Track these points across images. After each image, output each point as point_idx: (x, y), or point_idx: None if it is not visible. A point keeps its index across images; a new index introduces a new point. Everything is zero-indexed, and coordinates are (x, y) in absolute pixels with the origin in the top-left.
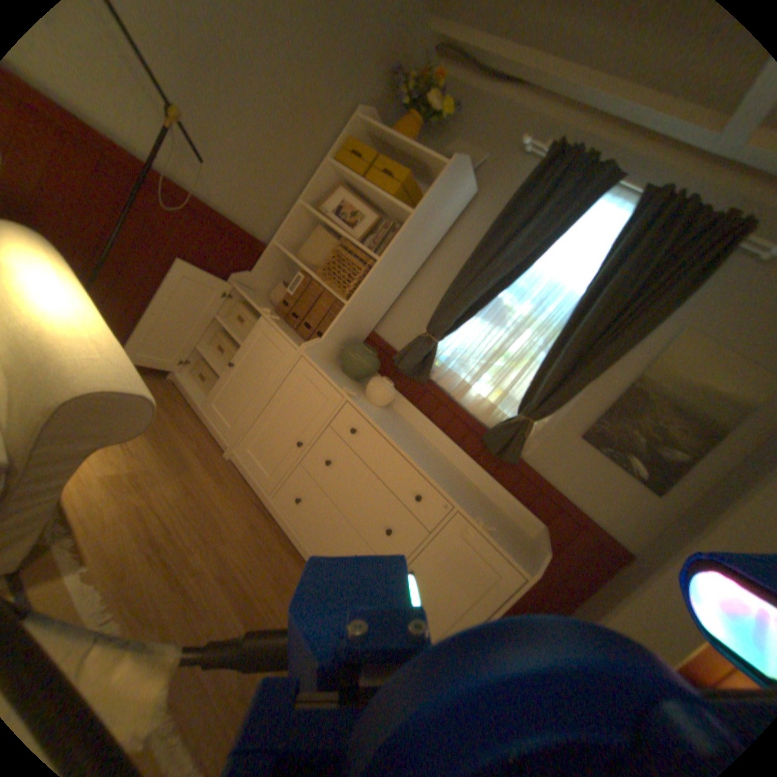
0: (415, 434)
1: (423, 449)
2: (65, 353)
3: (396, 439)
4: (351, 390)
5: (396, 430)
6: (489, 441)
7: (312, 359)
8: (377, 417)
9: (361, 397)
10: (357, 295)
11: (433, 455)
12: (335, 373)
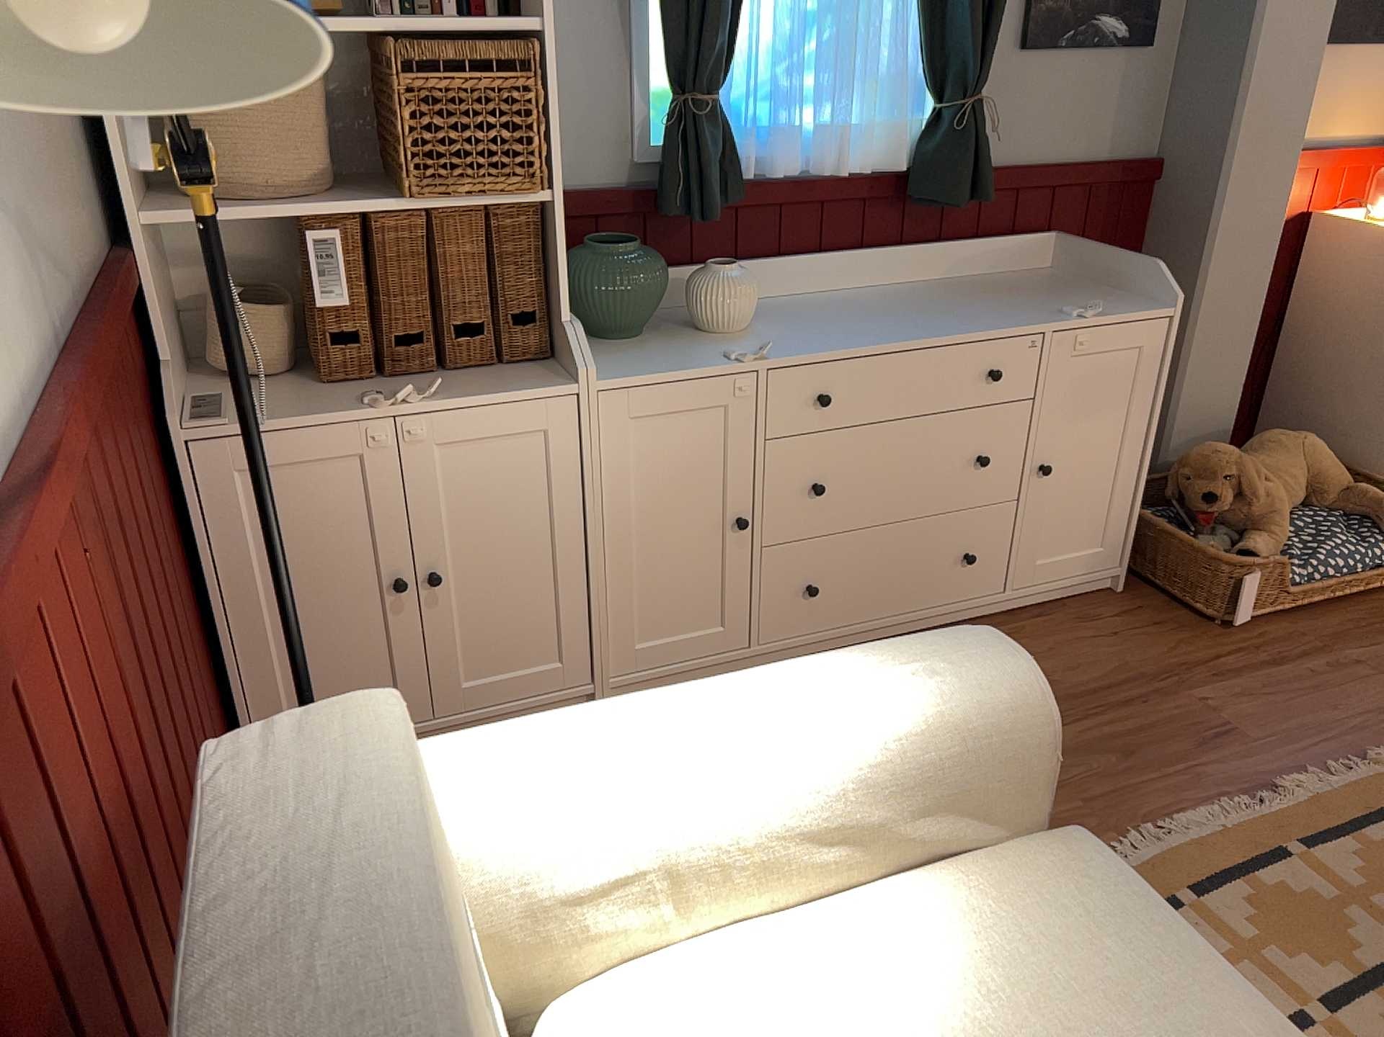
0: (805, 302)
1: (864, 308)
2: (922, 711)
3: (874, 335)
4: (708, 348)
5: (829, 326)
6: (937, 190)
7: (603, 374)
8: (800, 338)
9: (724, 340)
10: (554, 153)
11: (871, 300)
12: (634, 352)
